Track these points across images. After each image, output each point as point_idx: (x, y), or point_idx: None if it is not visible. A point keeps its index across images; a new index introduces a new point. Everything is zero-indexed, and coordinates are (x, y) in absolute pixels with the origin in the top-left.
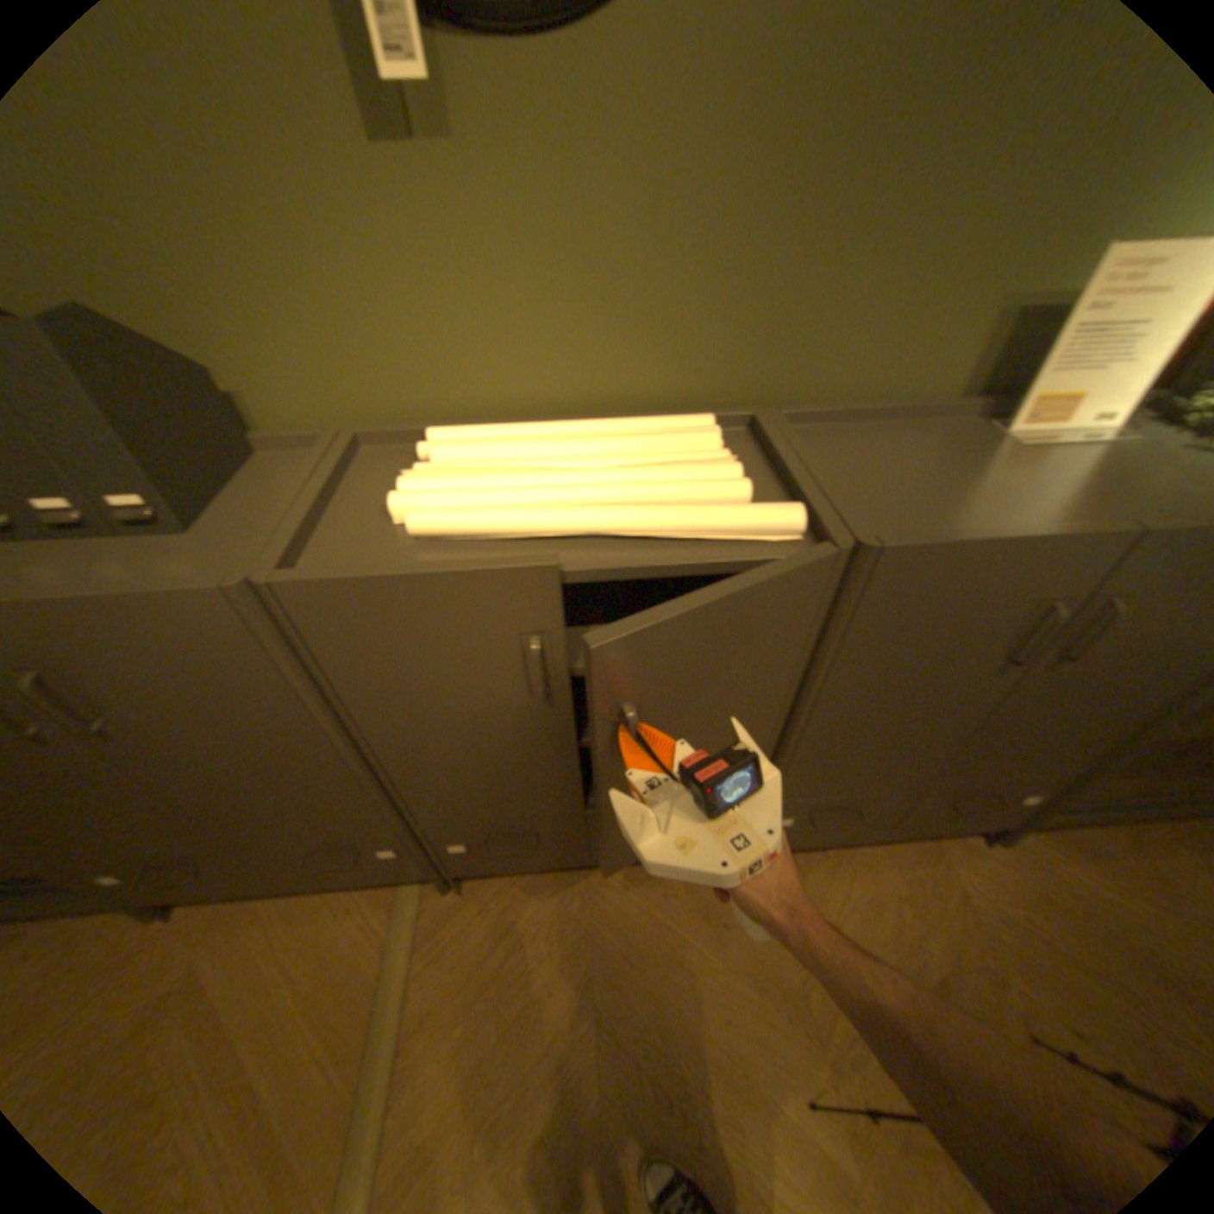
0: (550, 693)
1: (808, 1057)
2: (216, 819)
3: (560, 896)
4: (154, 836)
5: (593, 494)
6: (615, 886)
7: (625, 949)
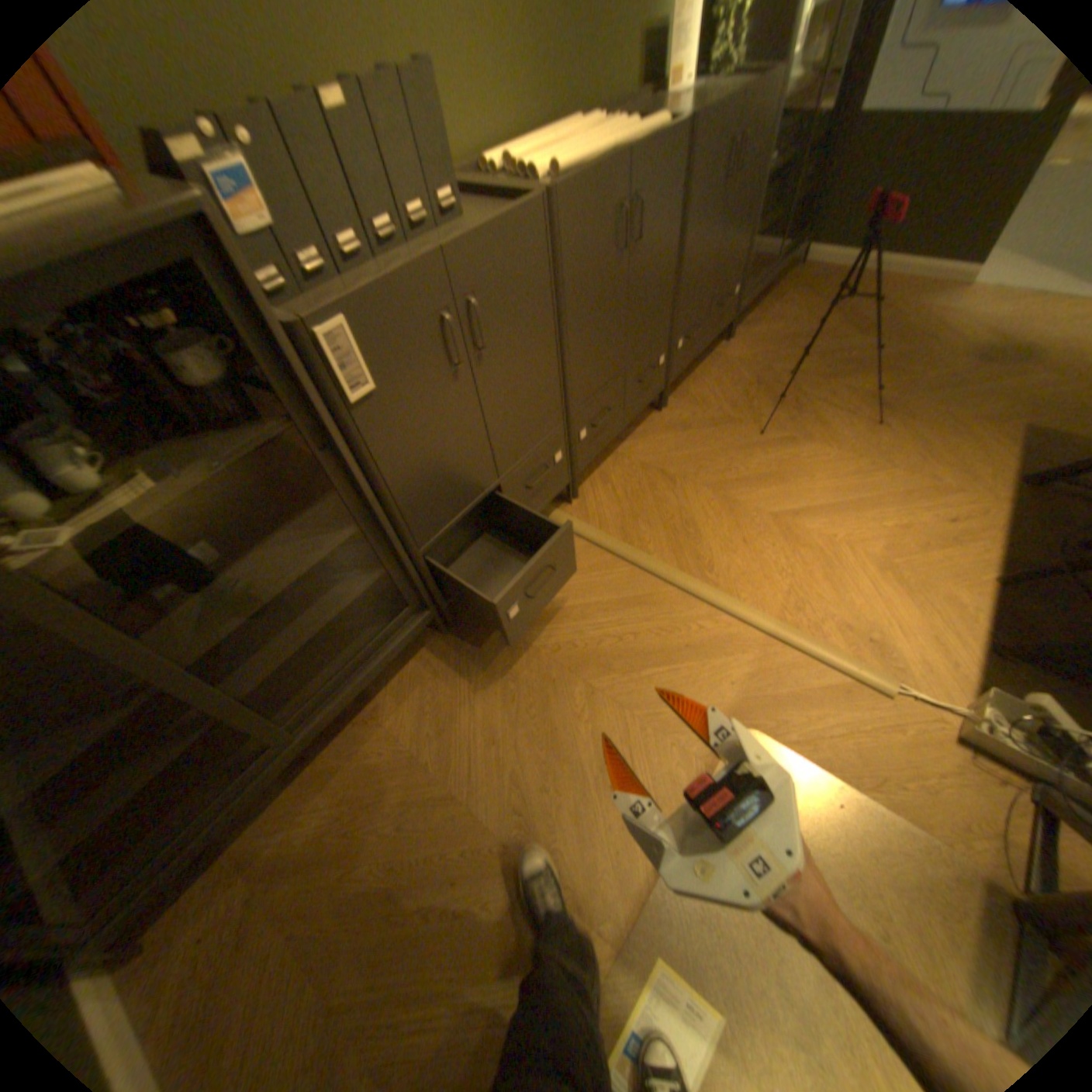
0: (622, 253)
1: (746, 428)
2: (501, 450)
3: (616, 467)
4: (473, 489)
5: (597, 139)
6: (631, 447)
7: (660, 457)
